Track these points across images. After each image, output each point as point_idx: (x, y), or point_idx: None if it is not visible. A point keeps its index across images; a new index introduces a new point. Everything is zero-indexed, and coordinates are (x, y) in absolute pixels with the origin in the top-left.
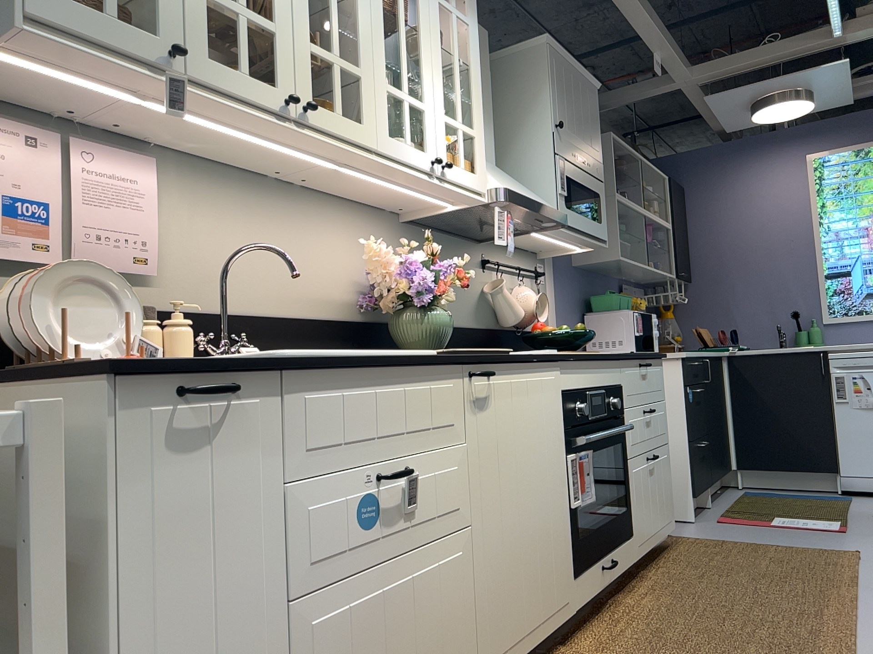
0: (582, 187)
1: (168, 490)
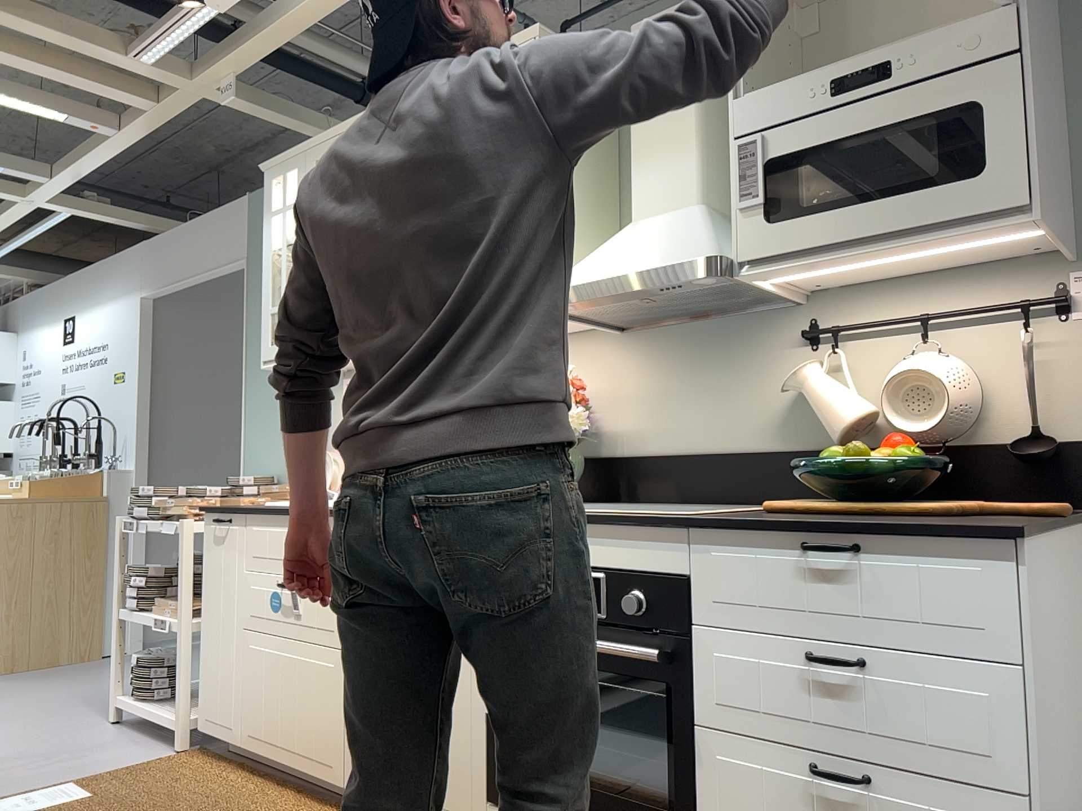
0: (865, 136)
1: (214, 559)
